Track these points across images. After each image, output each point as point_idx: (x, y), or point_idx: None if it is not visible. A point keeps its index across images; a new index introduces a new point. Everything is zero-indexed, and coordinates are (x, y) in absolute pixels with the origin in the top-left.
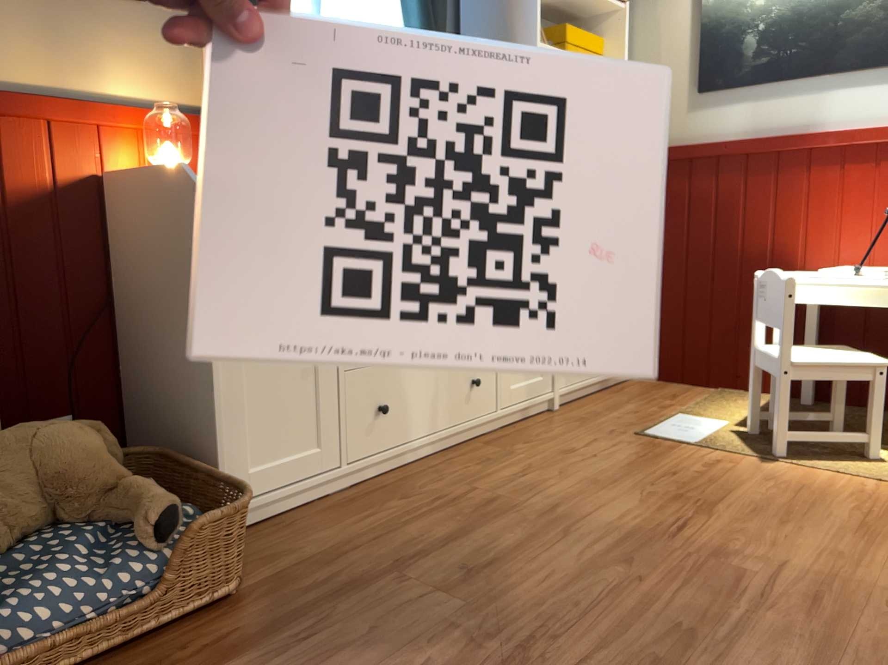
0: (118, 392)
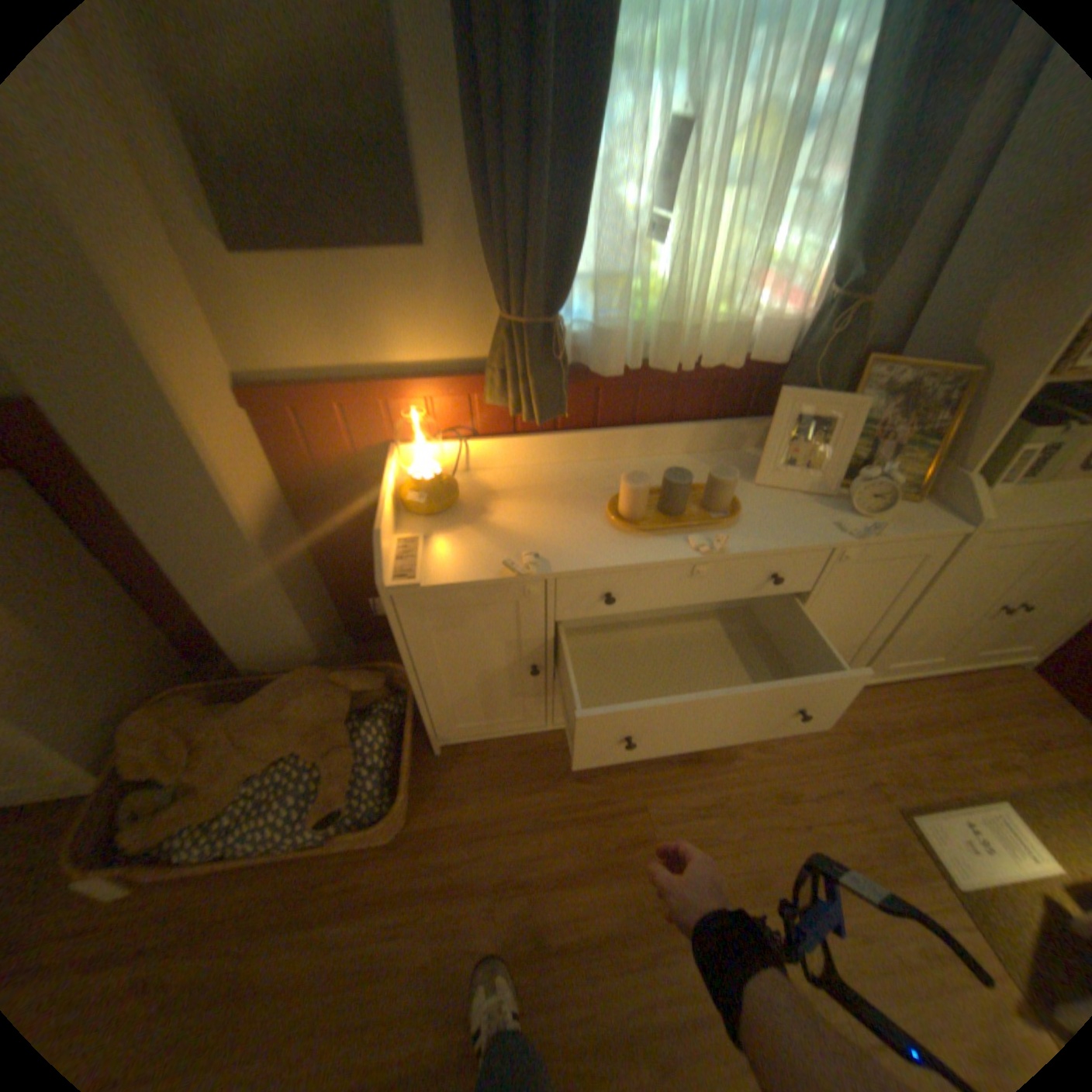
0: None
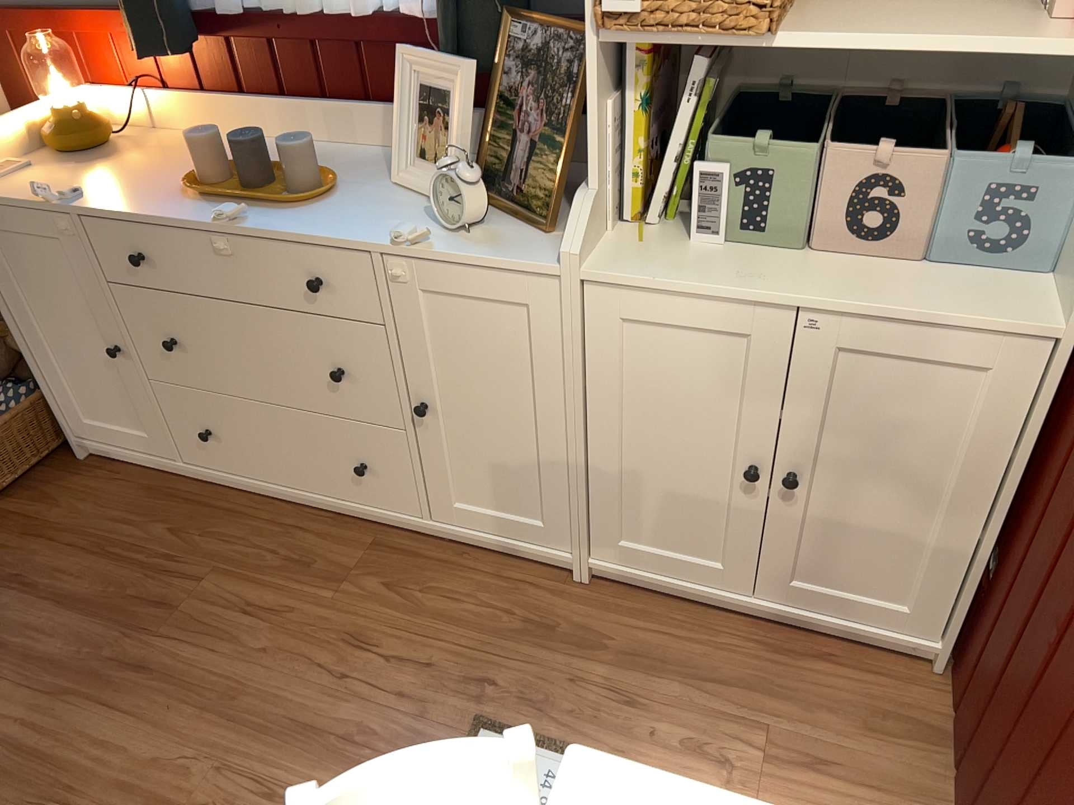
0: None
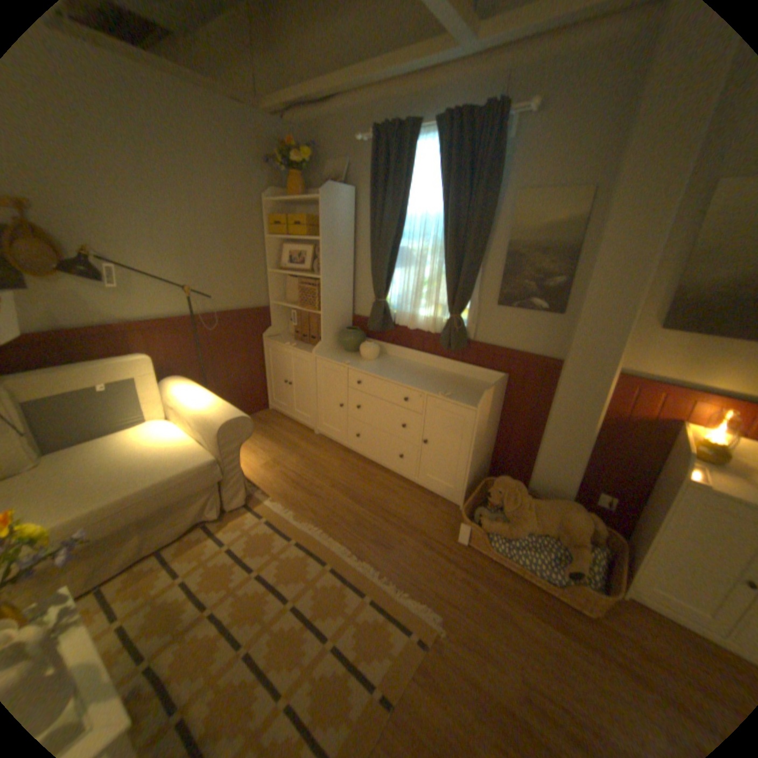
0: (643, 506)
